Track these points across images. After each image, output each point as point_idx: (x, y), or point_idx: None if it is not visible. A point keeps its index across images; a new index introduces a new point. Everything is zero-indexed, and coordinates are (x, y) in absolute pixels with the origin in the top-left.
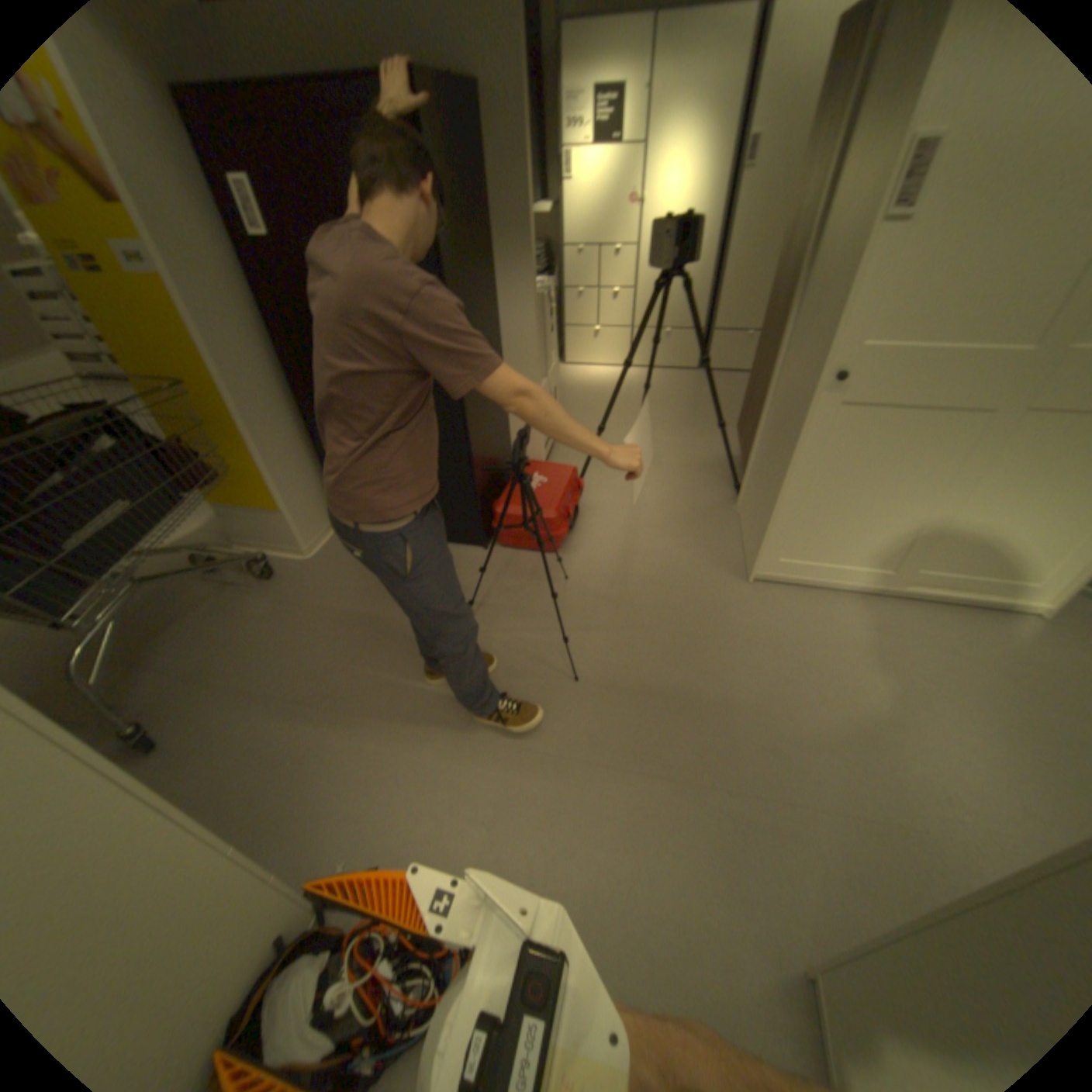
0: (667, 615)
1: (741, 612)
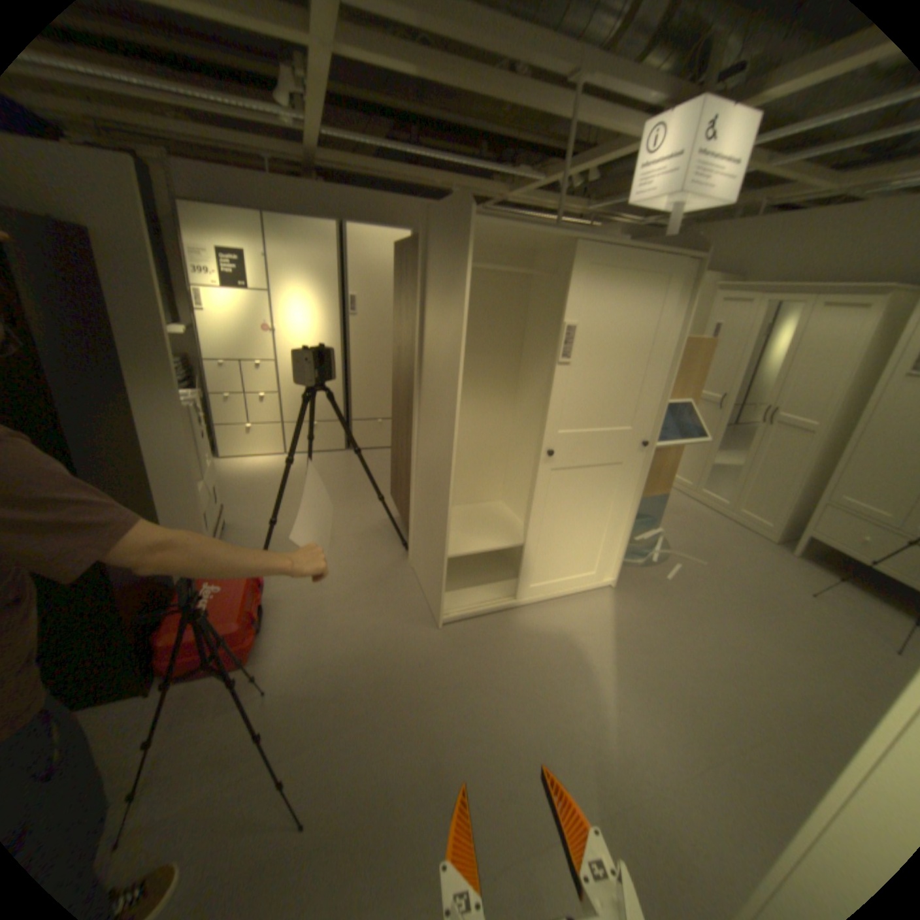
0: (379, 693)
1: (440, 660)
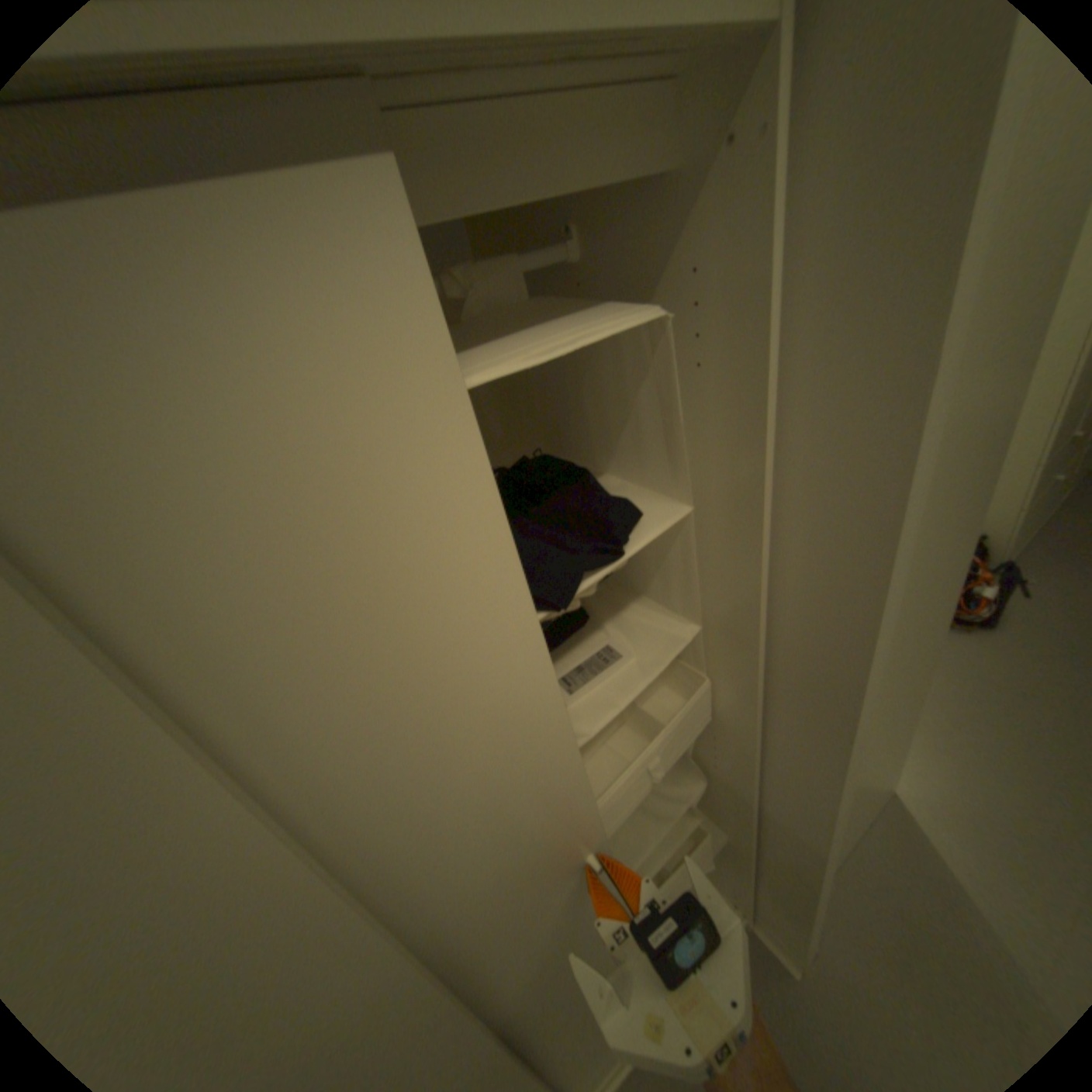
0: None
1: None
